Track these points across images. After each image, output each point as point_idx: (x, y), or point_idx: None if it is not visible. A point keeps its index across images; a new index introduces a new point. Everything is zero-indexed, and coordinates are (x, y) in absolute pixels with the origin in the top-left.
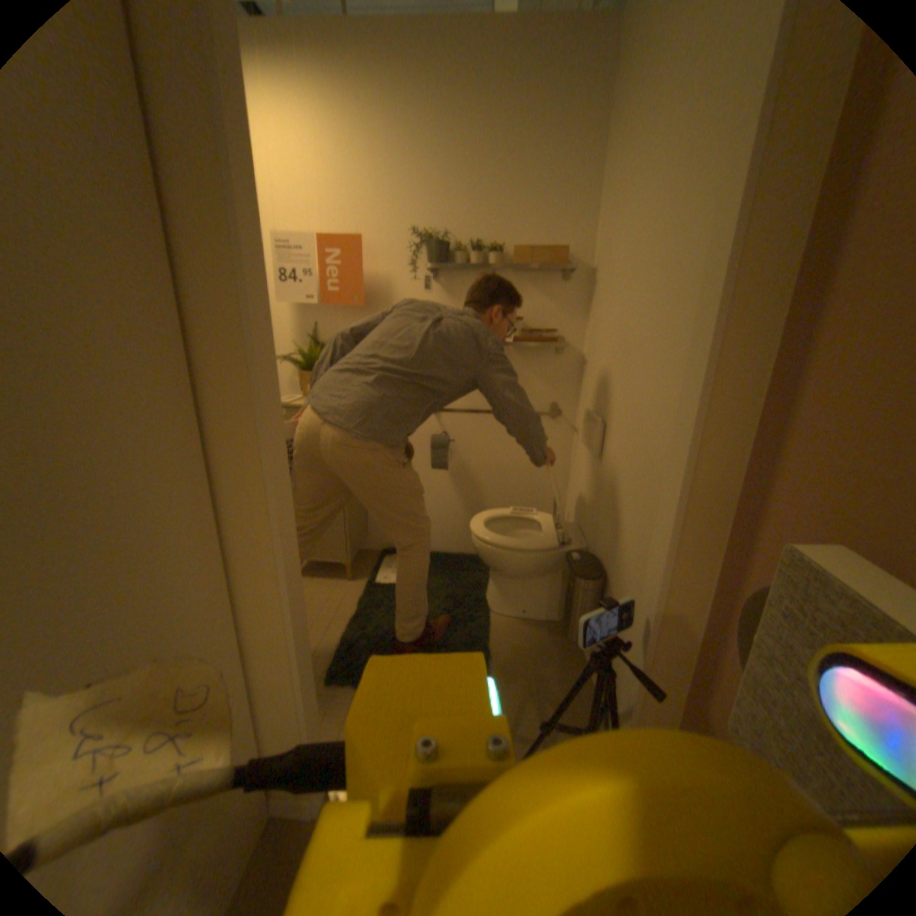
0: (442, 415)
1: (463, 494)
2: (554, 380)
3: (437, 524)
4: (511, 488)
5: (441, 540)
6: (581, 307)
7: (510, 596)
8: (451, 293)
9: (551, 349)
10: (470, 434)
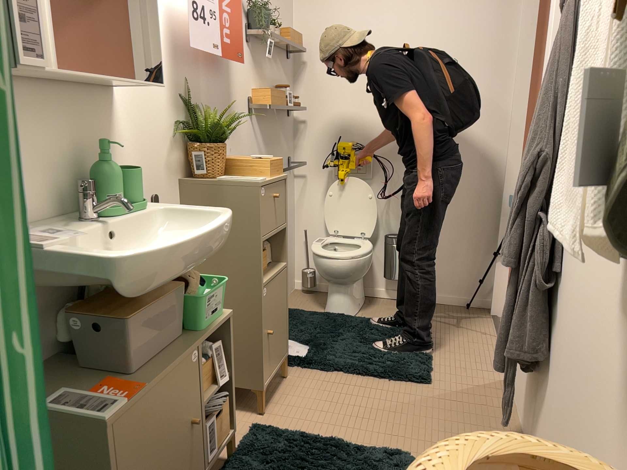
0: None
1: None
2: (288, 140)
3: None
4: None
5: None
6: (291, 84)
7: (355, 299)
8: (254, 63)
9: (287, 115)
10: None
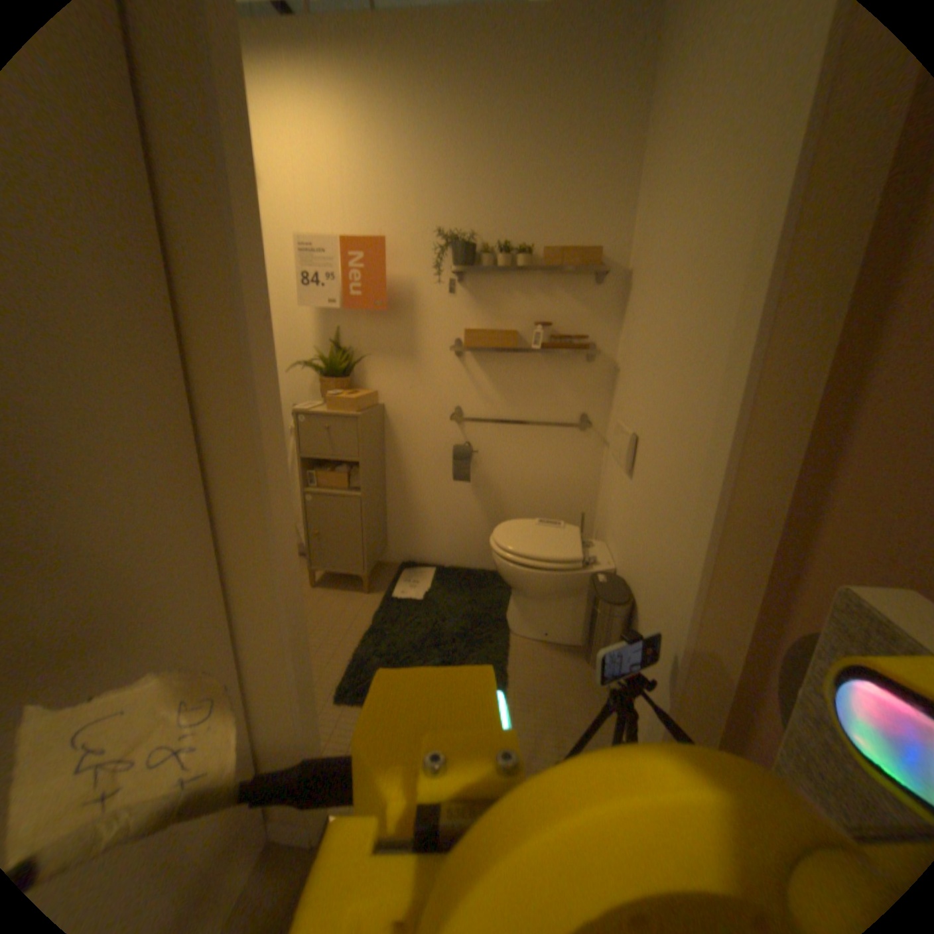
0: (465, 424)
1: (486, 508)
2: (584, 390)
3: (458, 538)
4: (537, 503)
5: (462, 554)
6: (614, 312)
7: (532, 617)
8: (476, 297)
9: (582, 356)
10: (494, 445)
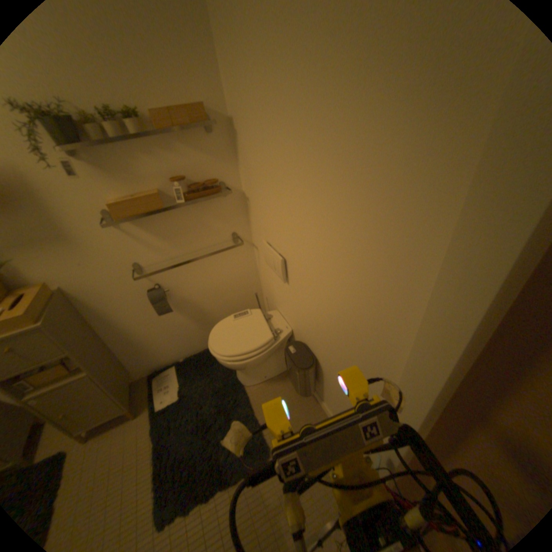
0: (147, 275)
1: (190, 318)
2: (227, 219)
3: (179, 343)
4: (223, 299)
5: (187, 350)
6: (228, 157)
7: (253, 375)
8: (101, 171)
9: (217, 197)
10: (177, 279)
